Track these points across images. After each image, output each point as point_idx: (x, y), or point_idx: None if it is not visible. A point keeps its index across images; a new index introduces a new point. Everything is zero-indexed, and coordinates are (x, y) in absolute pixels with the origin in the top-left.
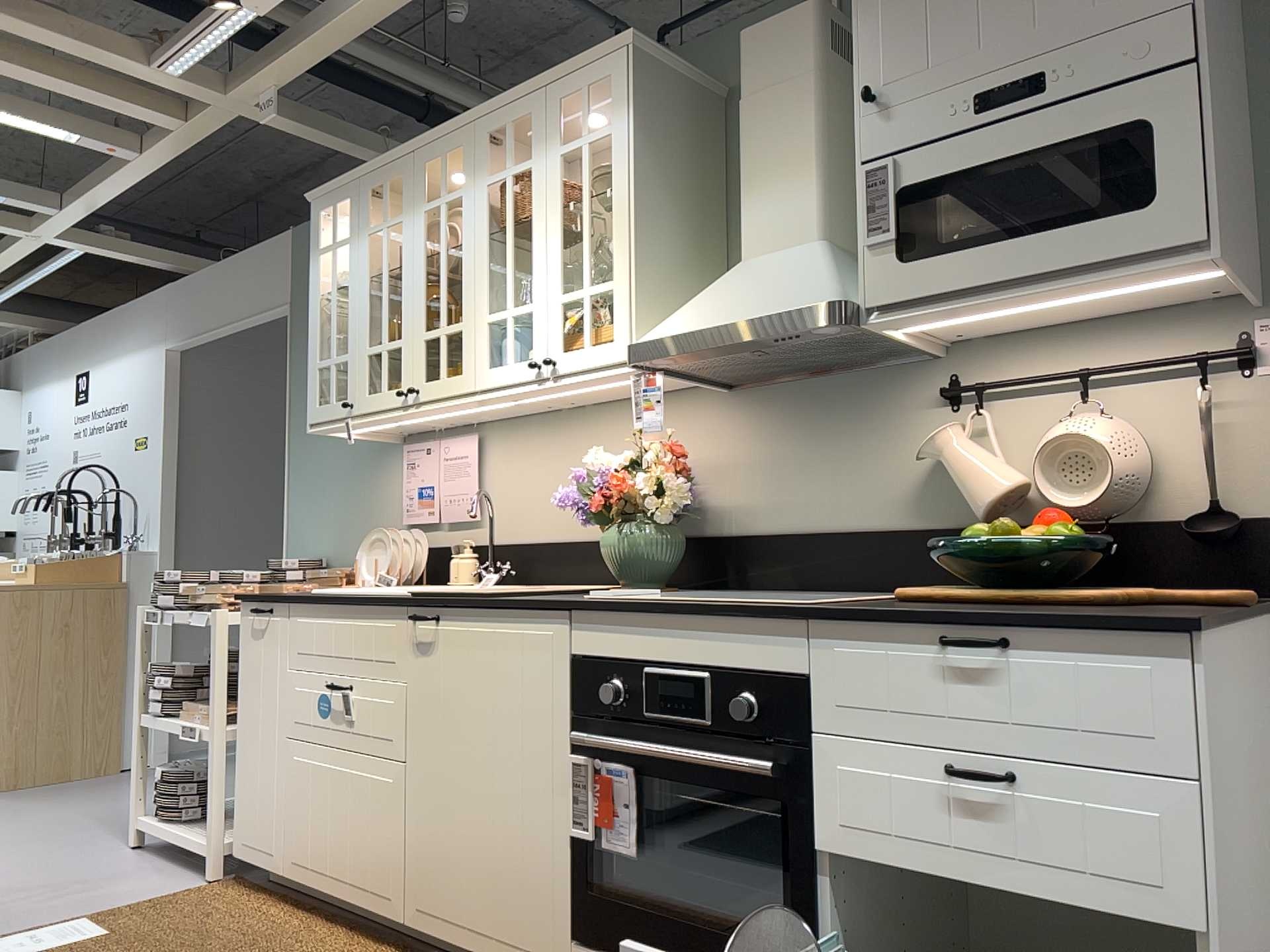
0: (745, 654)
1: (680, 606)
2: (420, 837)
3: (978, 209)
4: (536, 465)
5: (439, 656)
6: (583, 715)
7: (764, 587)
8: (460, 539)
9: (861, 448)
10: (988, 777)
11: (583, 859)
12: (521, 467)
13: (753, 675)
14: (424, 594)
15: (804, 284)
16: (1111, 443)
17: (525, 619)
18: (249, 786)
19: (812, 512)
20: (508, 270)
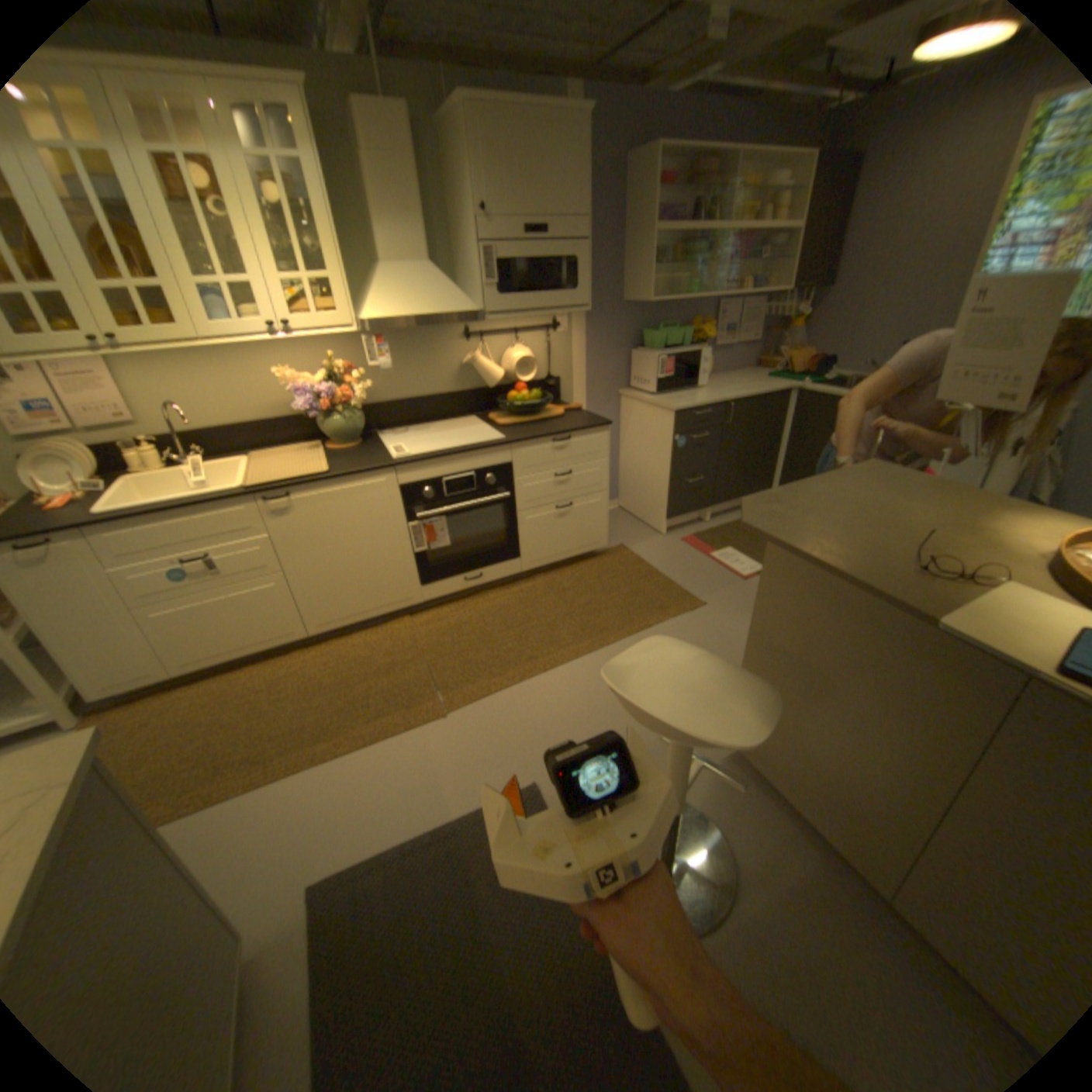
0: (487, 462)
1: (459, 452)
2: (311, 598)
3: (513, 271)
4: (187, 376)
5: (298, 513)
6: (411, 507)
7: (393, 427)
8: (111, 438)
9: (430, 359)
10: (568, 475)
11: (421, 558)
12: (169, 378)
13: (486, 468)
14: (250, 484)
15: (451, 295)
16: (533, 359)
17: (365, 478)
18: (89, 659)
19: (410, 389)
20: (207, 244)
